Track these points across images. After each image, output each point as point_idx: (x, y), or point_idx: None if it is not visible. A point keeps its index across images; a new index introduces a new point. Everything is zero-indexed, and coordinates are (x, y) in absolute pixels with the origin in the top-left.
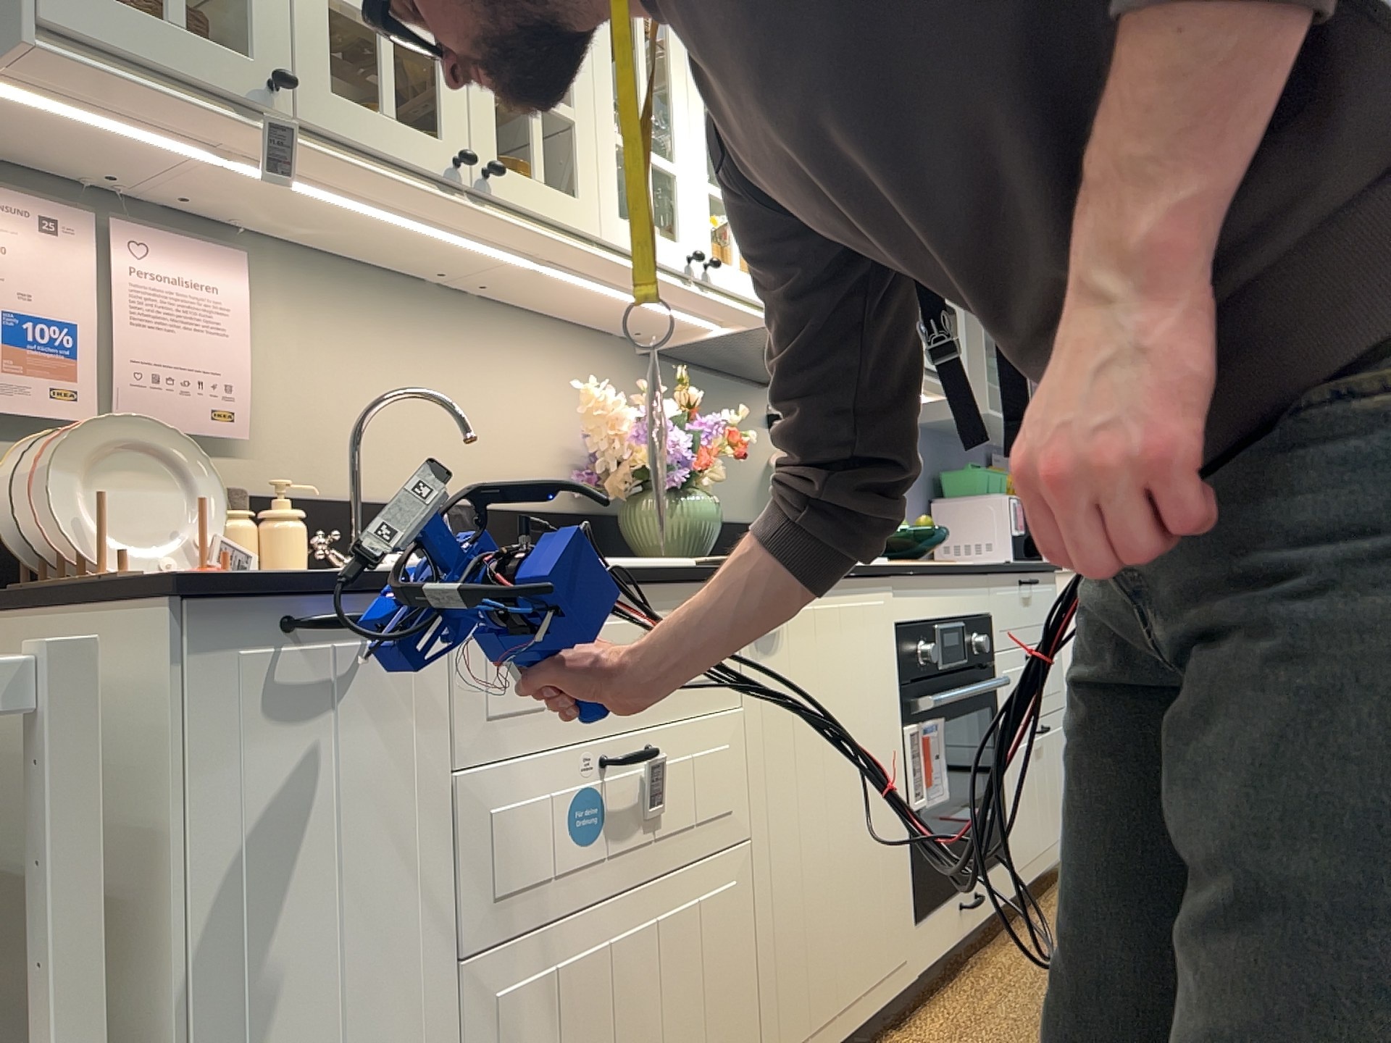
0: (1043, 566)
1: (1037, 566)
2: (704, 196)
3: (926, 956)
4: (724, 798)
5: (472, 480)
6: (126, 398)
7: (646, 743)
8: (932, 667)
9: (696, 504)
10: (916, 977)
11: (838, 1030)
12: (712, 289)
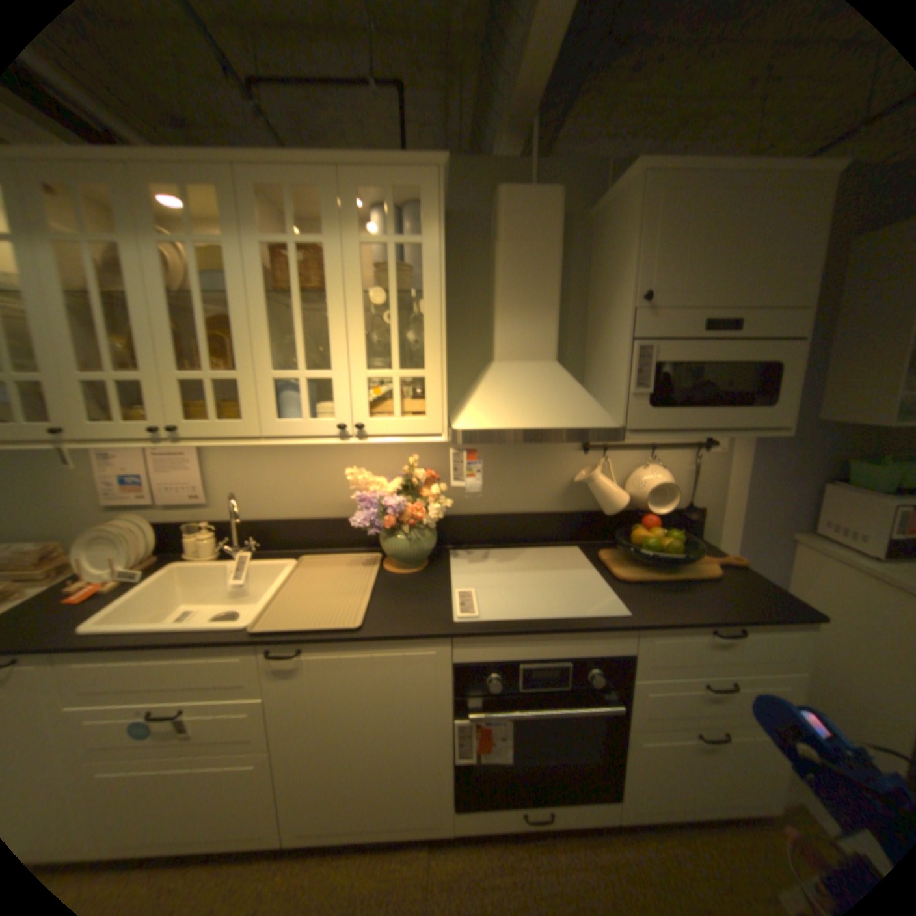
0: (763, 624)
1: (752, 623)
2: (359, 381)
3: (464, 831)
4: (241, 735)
5: (319, 506)
6: (156, 496)
7: (180, 709)
8: (496, 692)
9: (402, 539)
10: (454, 836)
11: (352, 839)
12: (373, 435)
